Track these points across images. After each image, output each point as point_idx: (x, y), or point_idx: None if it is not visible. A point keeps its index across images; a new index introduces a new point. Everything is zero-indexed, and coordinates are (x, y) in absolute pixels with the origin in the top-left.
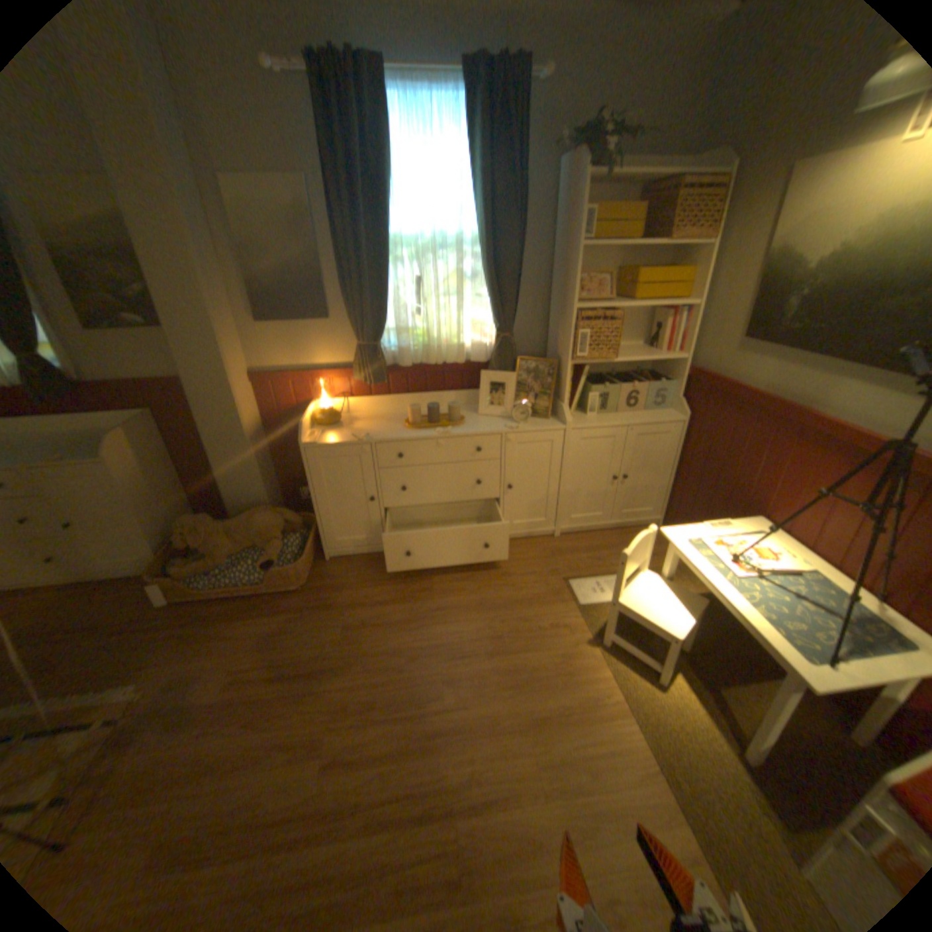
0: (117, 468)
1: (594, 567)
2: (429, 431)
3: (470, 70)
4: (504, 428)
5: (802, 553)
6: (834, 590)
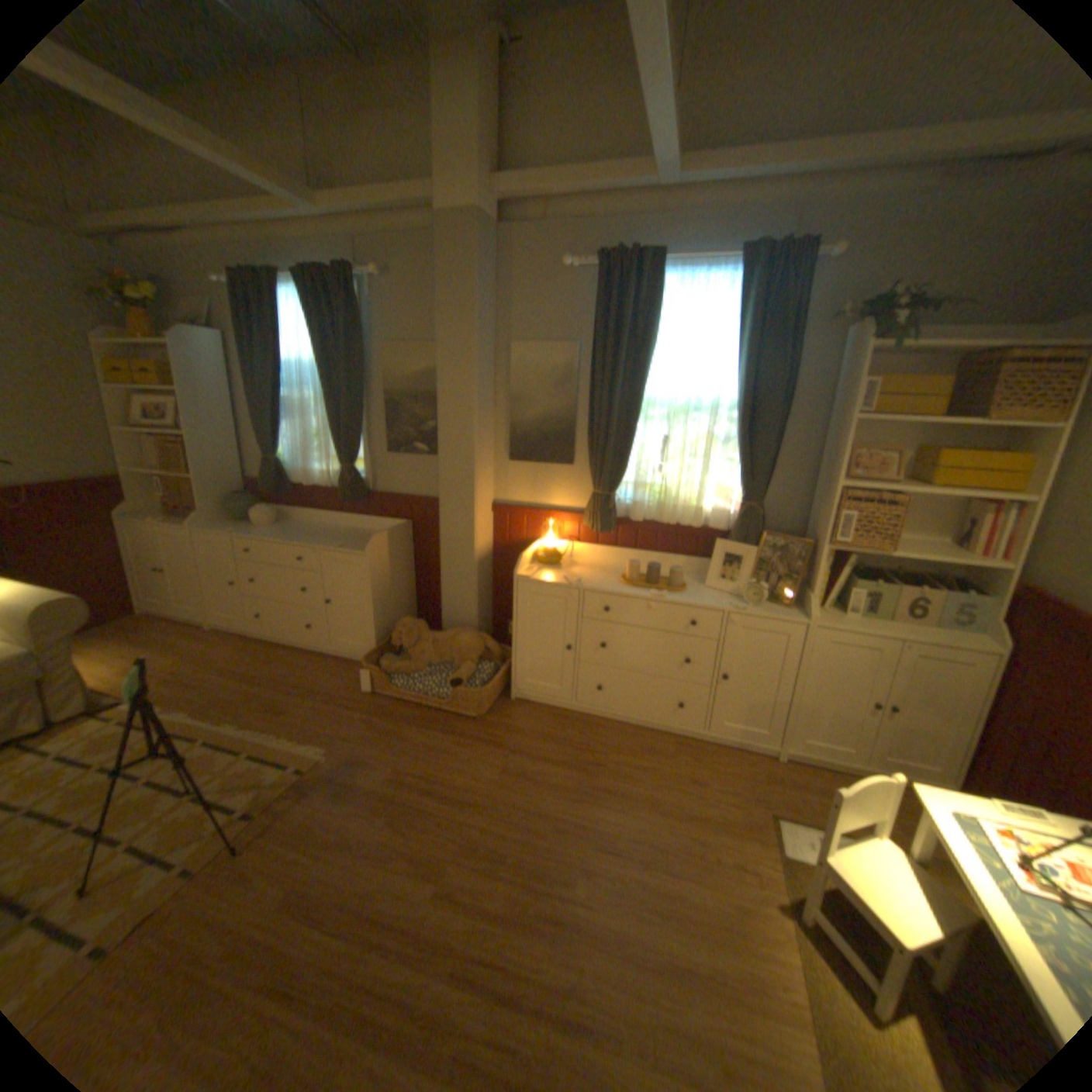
0: (374, 563)
1: (825, 819)
2: (643, 591)
3: (751, 254)
4: (730, 606)
5: None
6: None
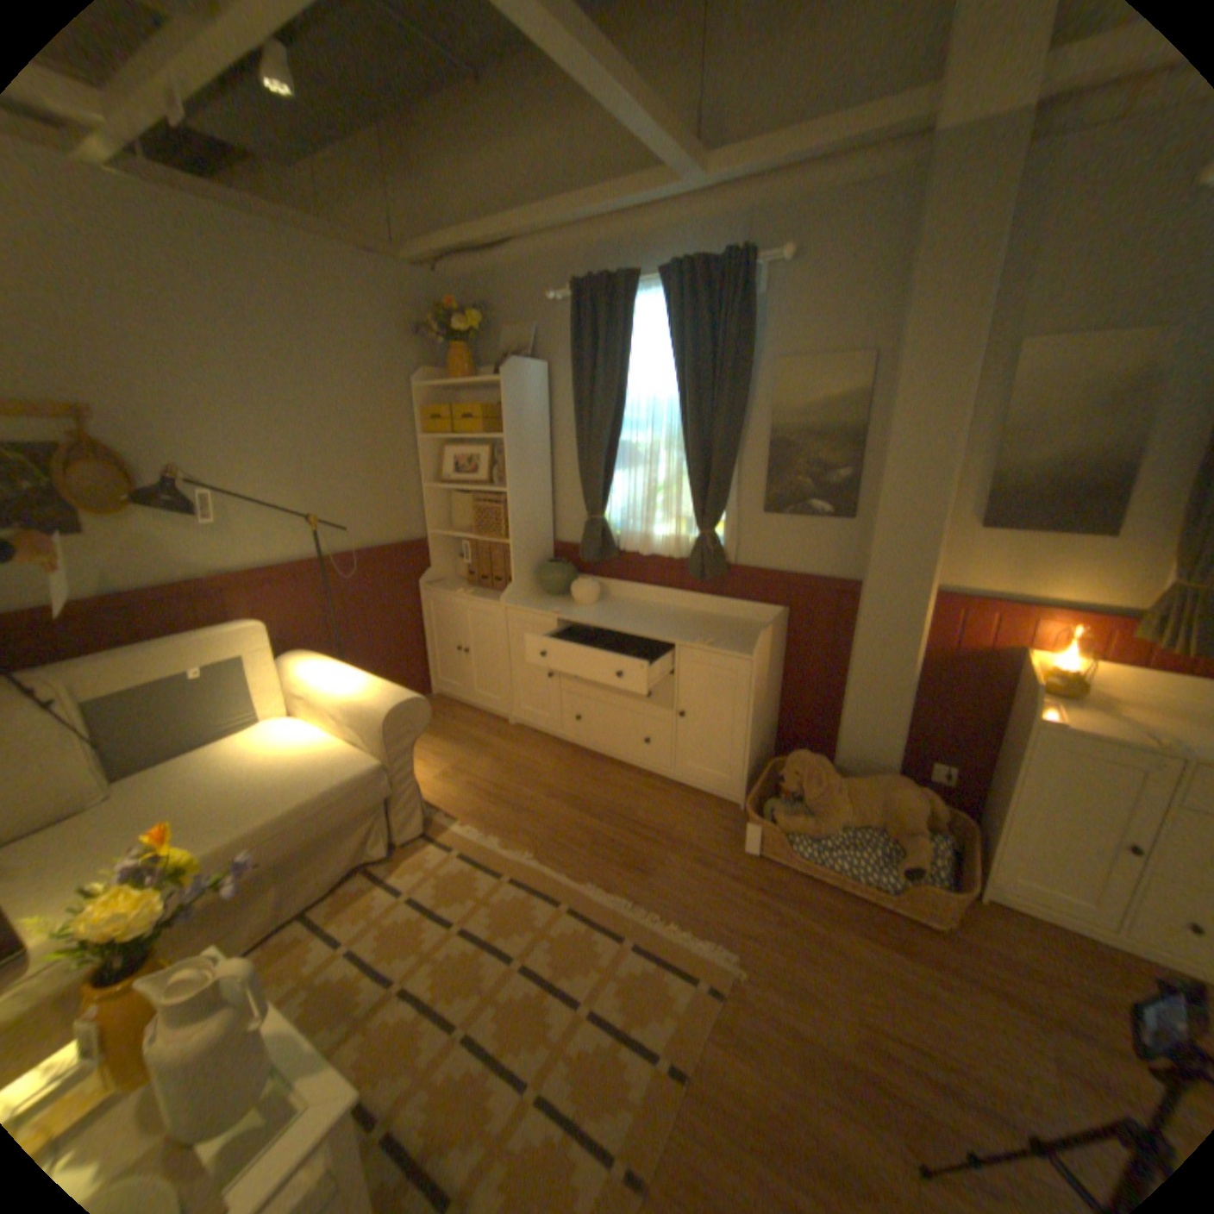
0: (760, 668)
1: None
2: None
3: None
4: None
5: None
6: None
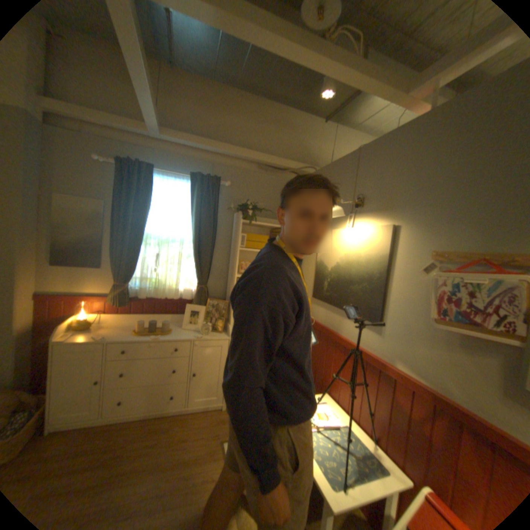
0: None
1: None
2: (147, 337)
3: (194, 177)
4: (194, 337)
5: (343, 415)
6: (355, 439)
